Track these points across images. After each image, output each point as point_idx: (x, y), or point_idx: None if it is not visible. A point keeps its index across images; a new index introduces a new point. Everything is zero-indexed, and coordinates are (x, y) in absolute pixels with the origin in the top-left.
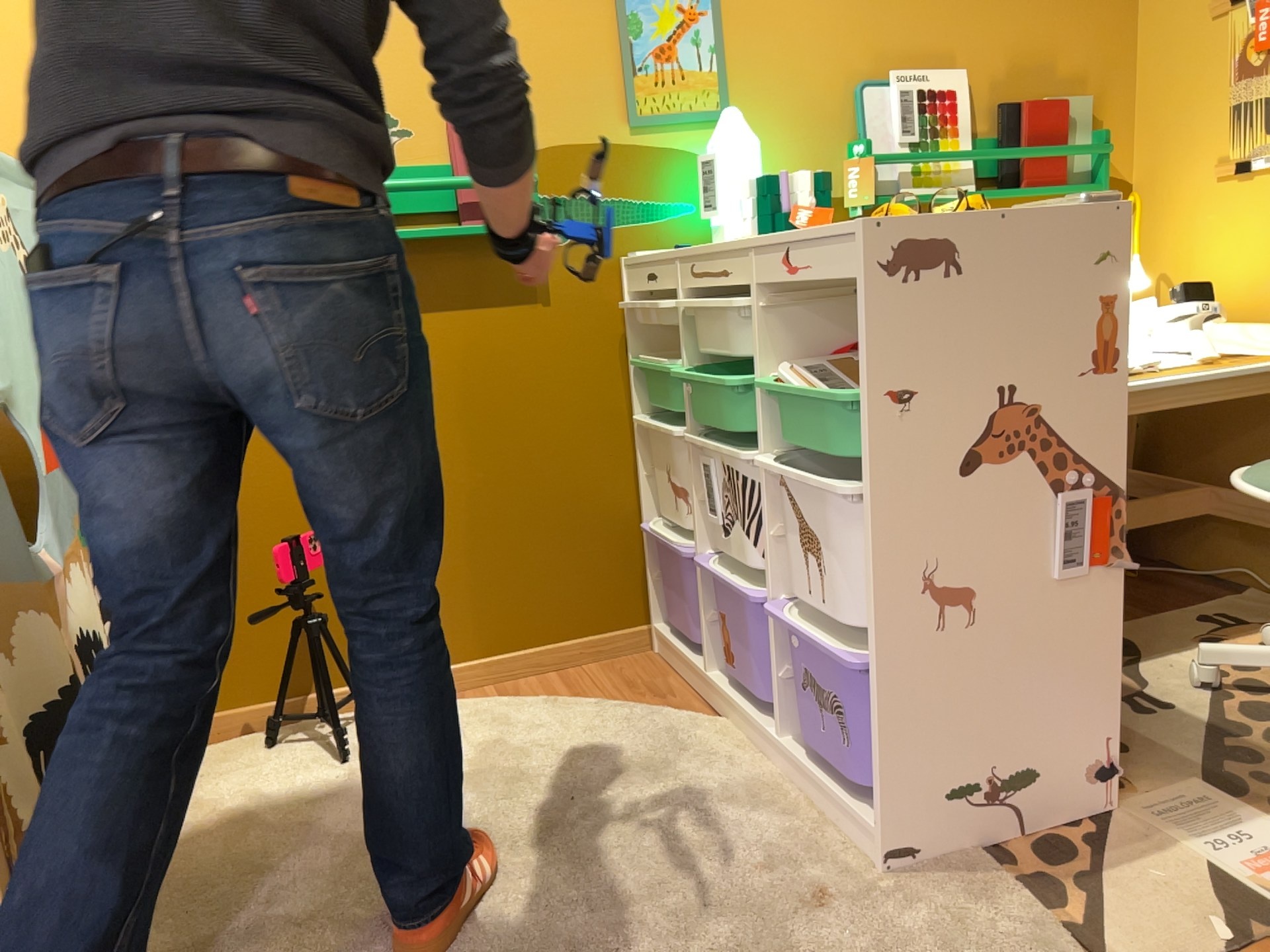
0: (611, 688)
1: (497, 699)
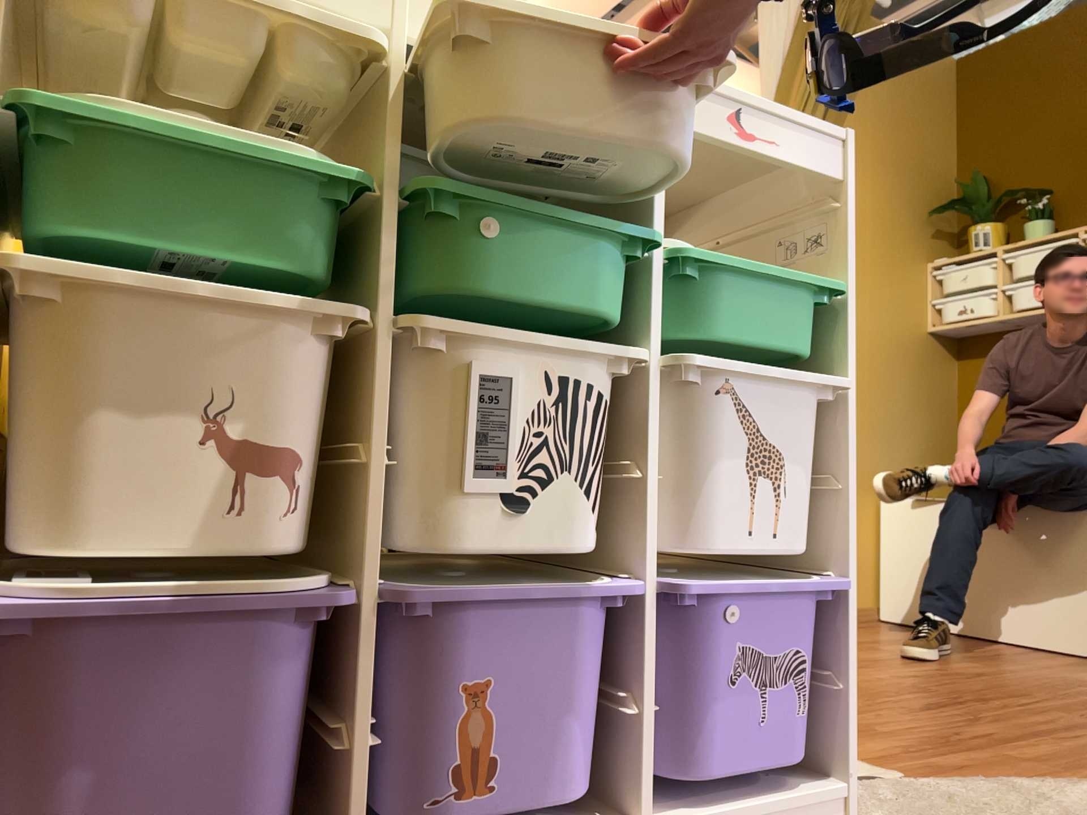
0: None
1: None
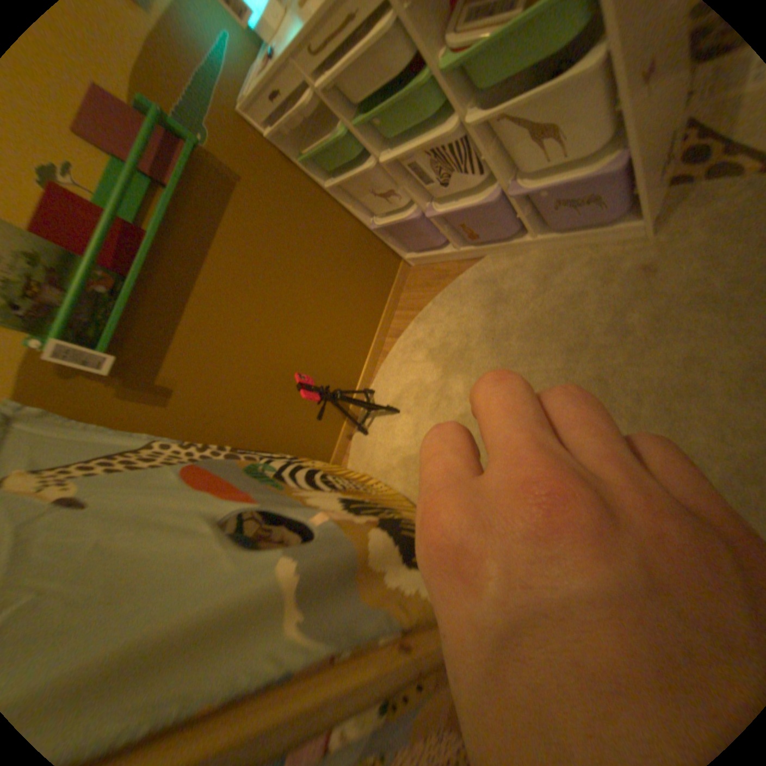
0: (425, 293)
1: (401, 340)
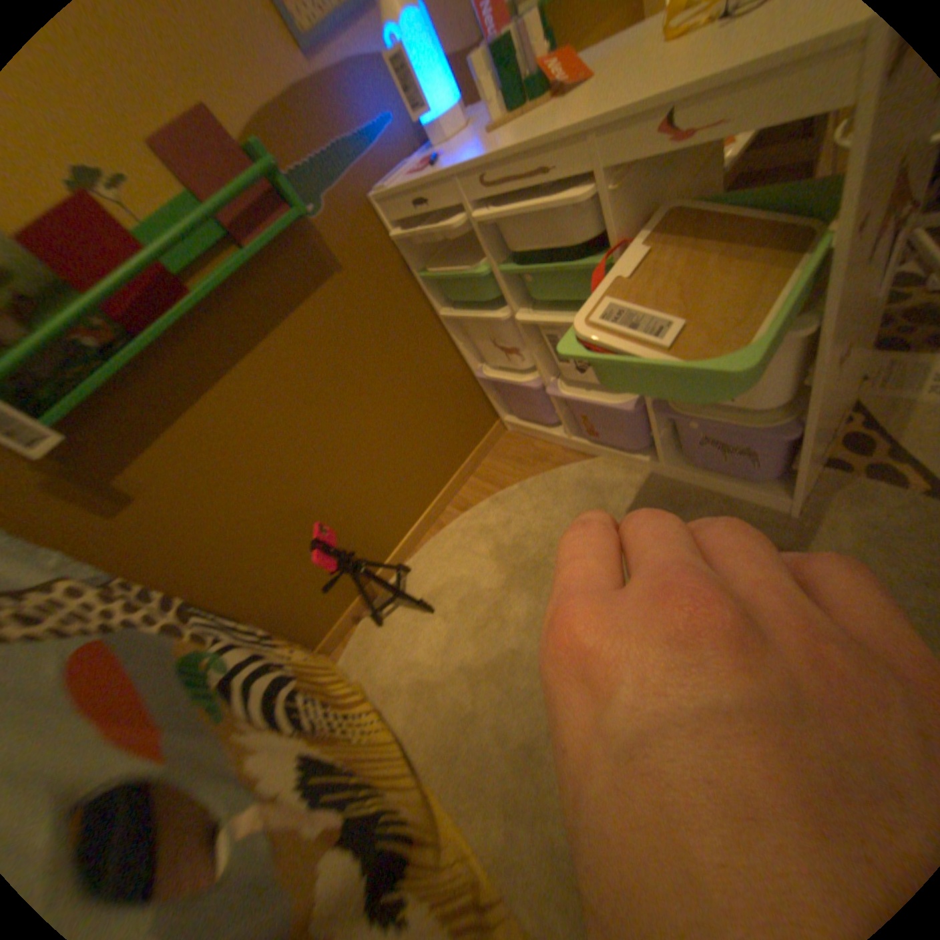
0: (513, 469)
1: (466, 516)
